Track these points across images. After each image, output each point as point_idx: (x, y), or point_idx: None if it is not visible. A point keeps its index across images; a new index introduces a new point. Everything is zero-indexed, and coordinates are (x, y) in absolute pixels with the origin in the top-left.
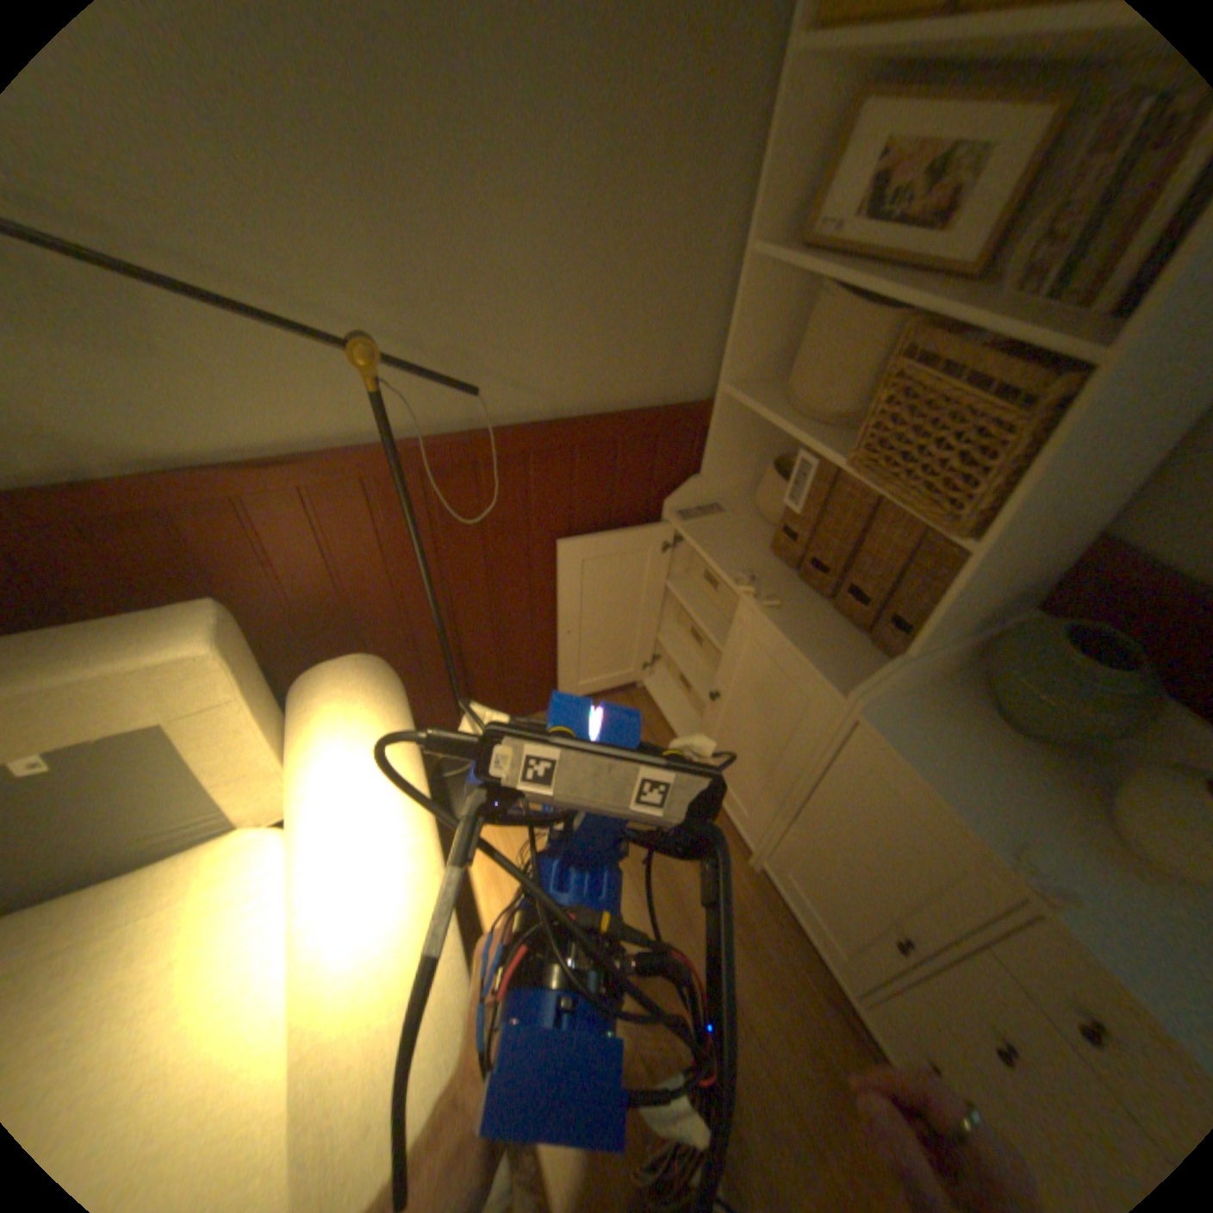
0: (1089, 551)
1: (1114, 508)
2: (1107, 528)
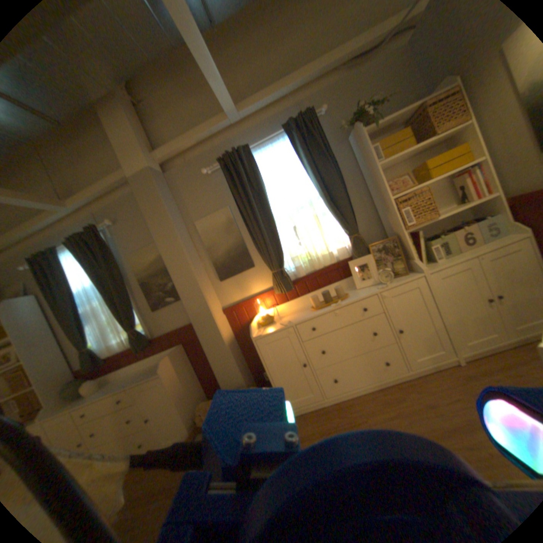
0: (70, 375)
1: (61, 369)
2: (67, 371)
